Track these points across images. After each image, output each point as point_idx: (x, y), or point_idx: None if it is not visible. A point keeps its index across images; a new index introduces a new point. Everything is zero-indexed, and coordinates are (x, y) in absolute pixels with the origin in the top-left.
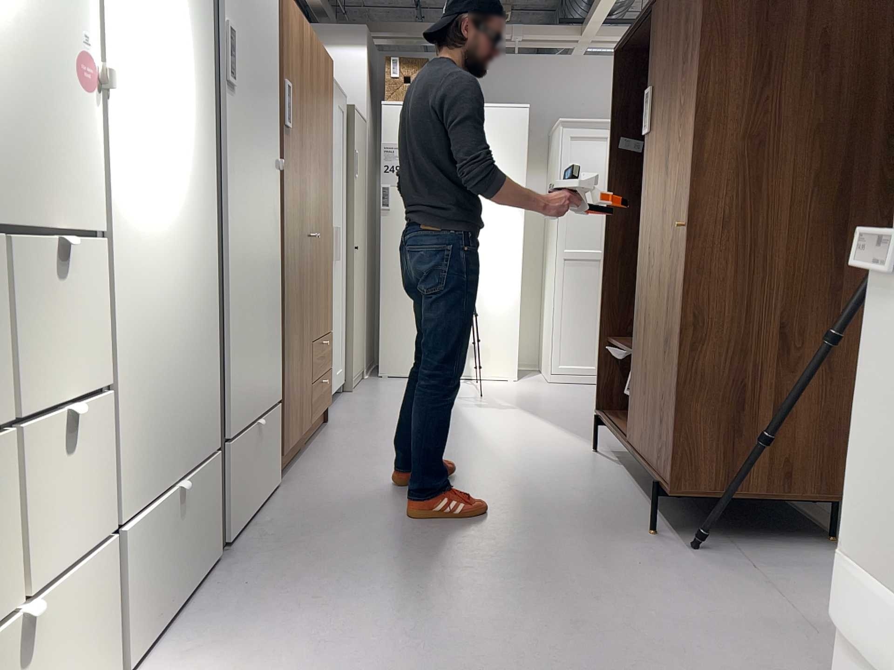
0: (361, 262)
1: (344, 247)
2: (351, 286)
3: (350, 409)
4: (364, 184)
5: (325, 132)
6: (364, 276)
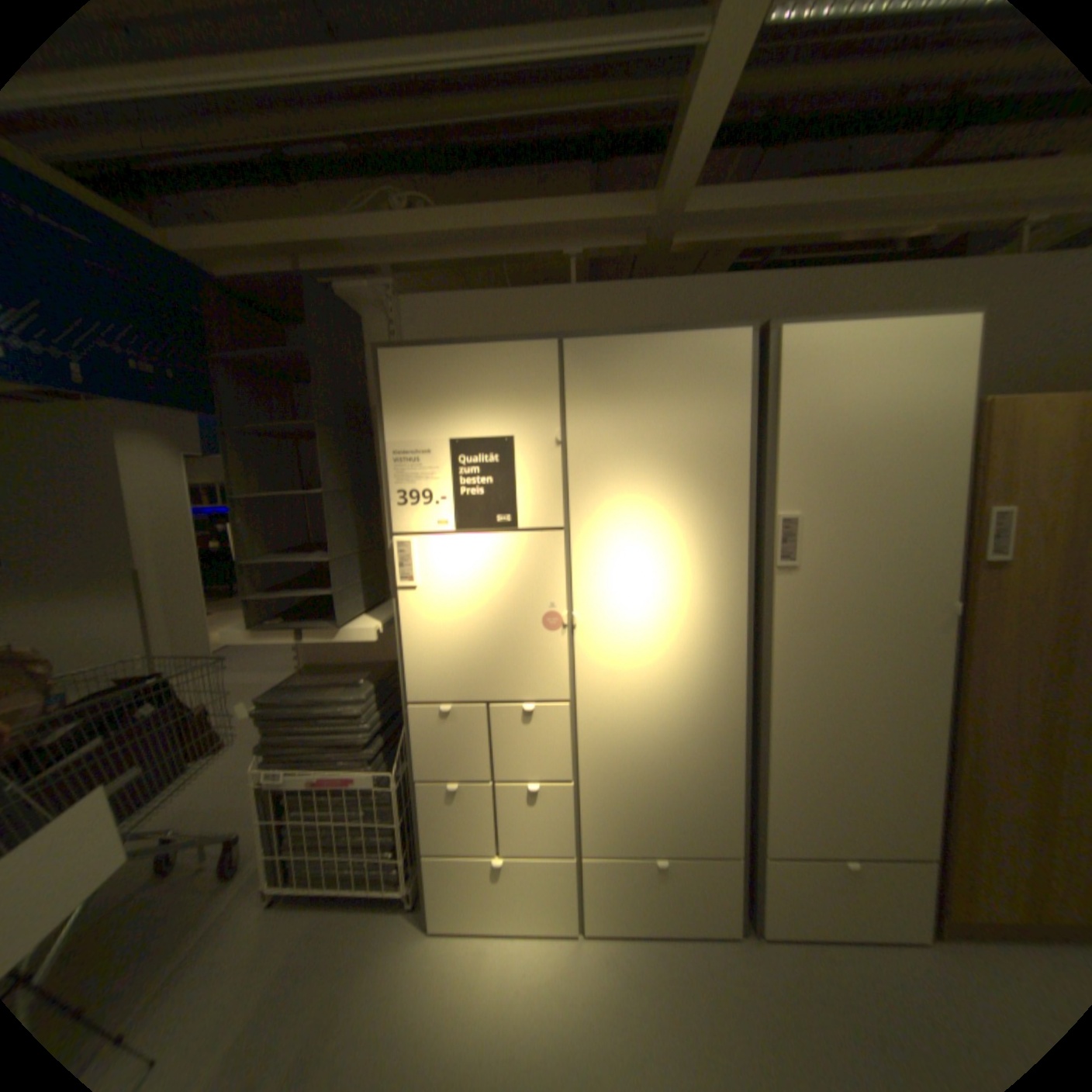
0: None
1: None
2: None
3: None
4: None
5: None
6: None
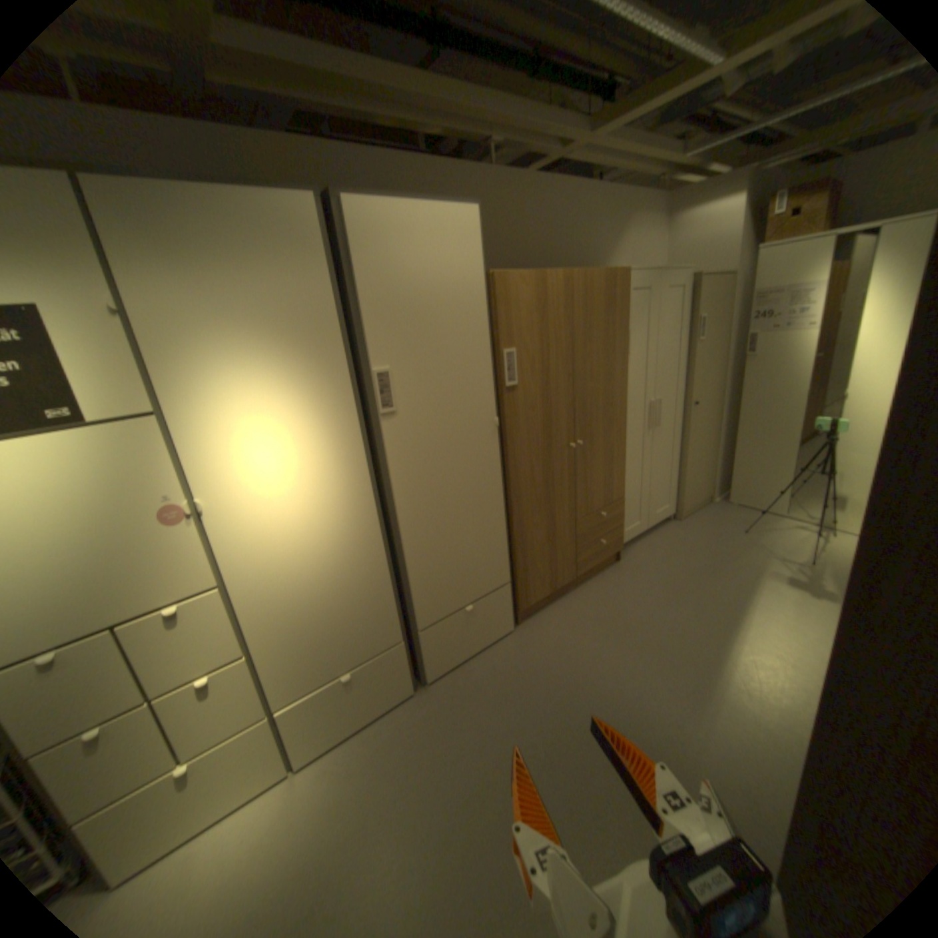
0: (711, 411)
1: (680, 407)
2: (687, 438)
3: (655, 548)
4: (724, 337)
5: (608, 344)
6: (717, 420)
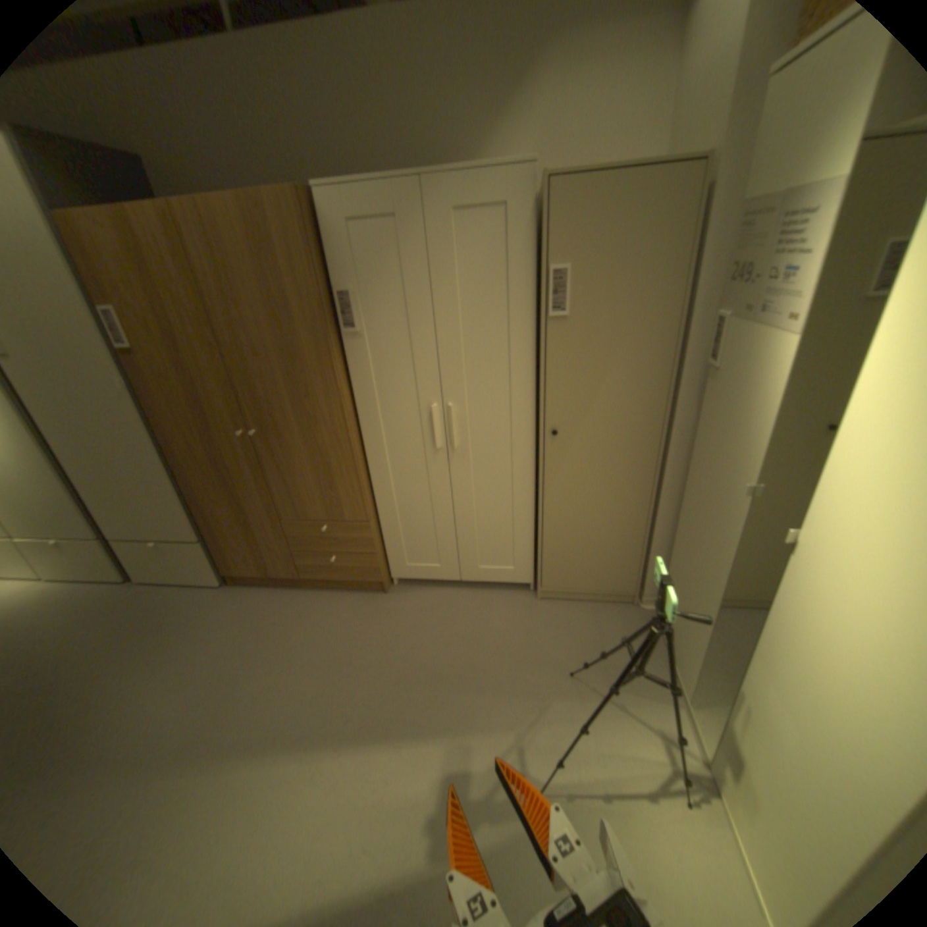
0: (614, 454)
1: (526, 429)
2: (540, 483)
3: (443, 606)
4: (657, 313)
5: (276, 310)
6: (642, 475)
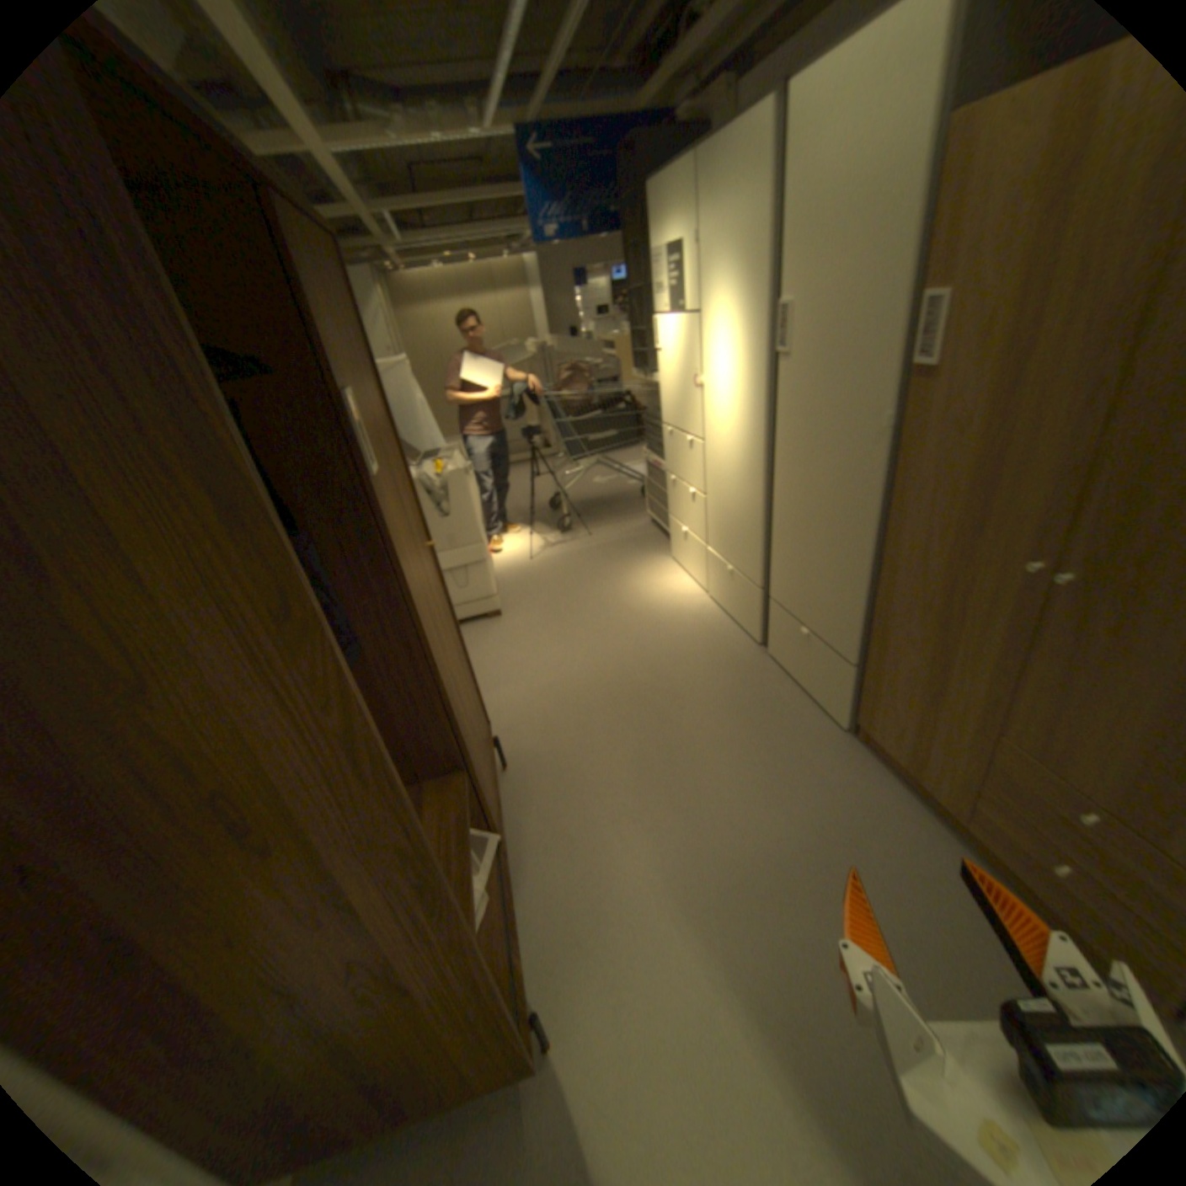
0: None
1: None
2: None
3: None
4: None
5: None
6: None
